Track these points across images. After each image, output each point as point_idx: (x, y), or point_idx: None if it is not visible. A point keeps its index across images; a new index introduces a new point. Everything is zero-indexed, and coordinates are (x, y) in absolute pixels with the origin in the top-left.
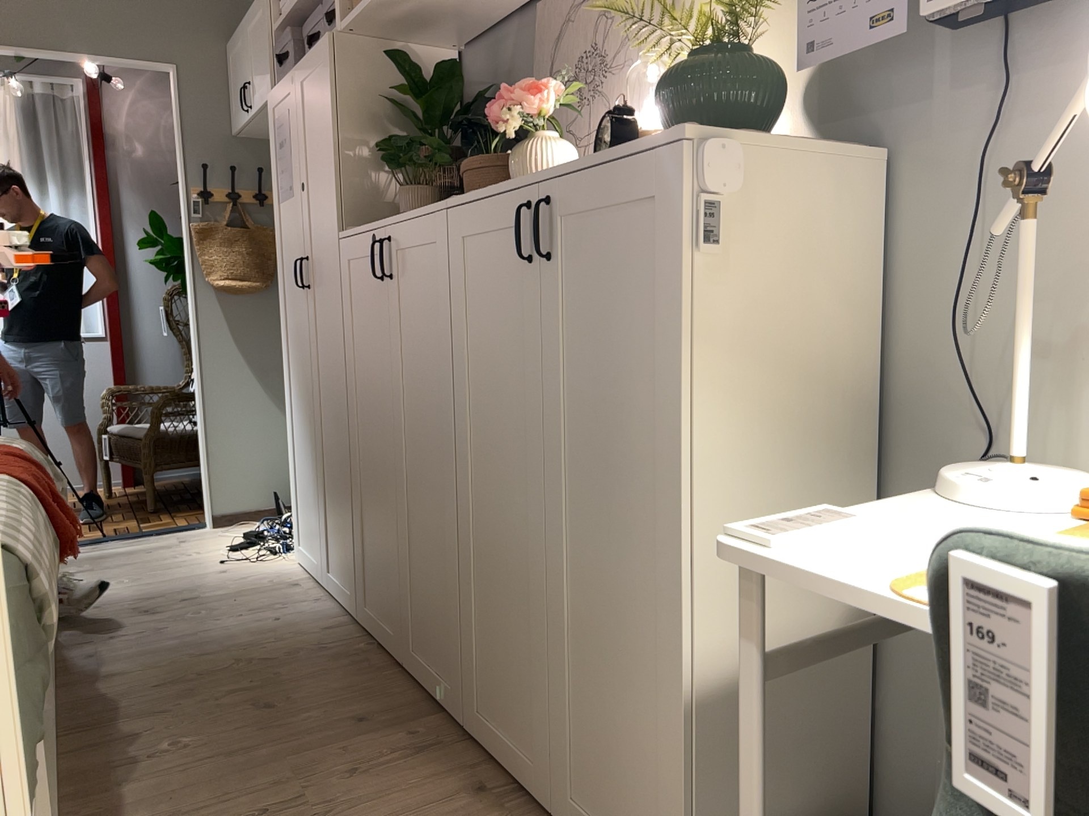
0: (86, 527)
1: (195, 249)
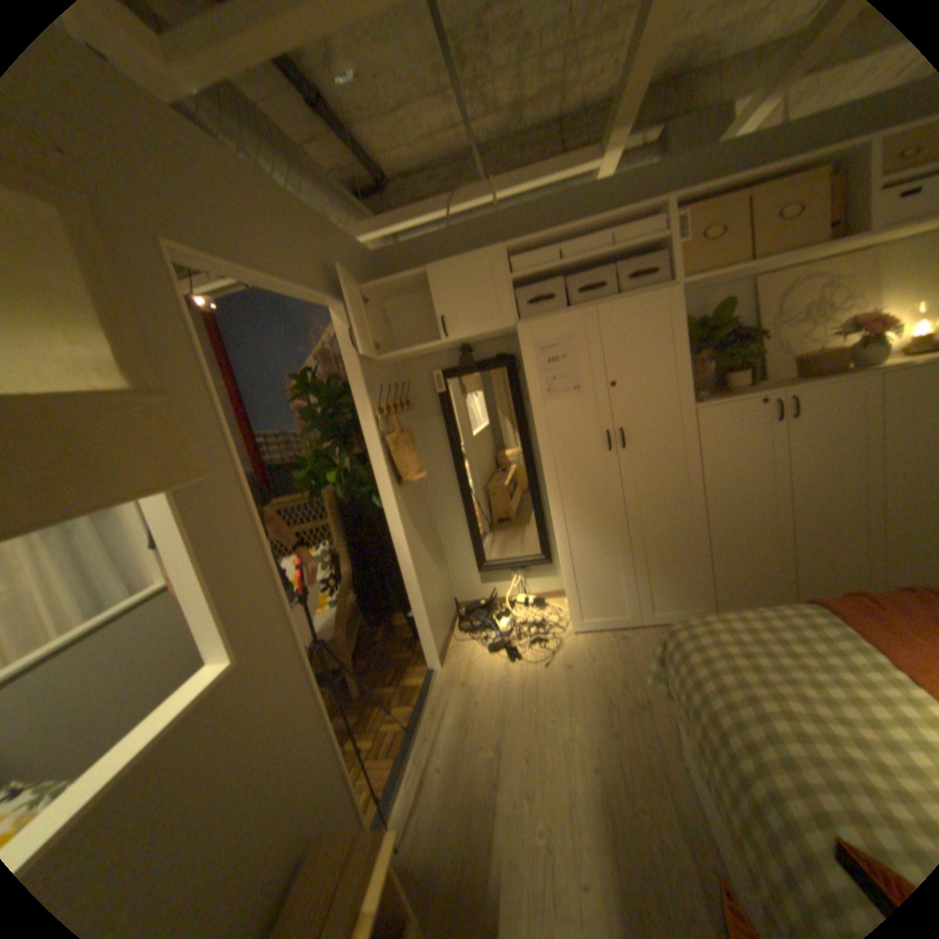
0: (354, 745)
1: (385, 457)
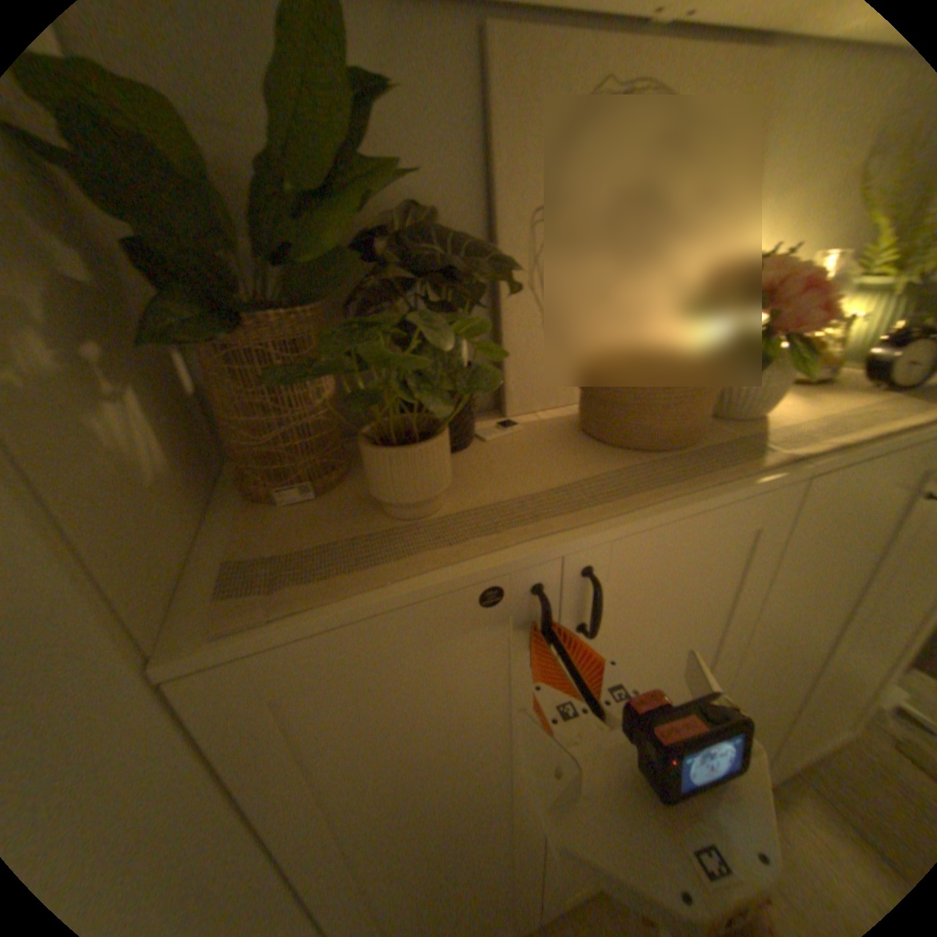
0: None
1: None
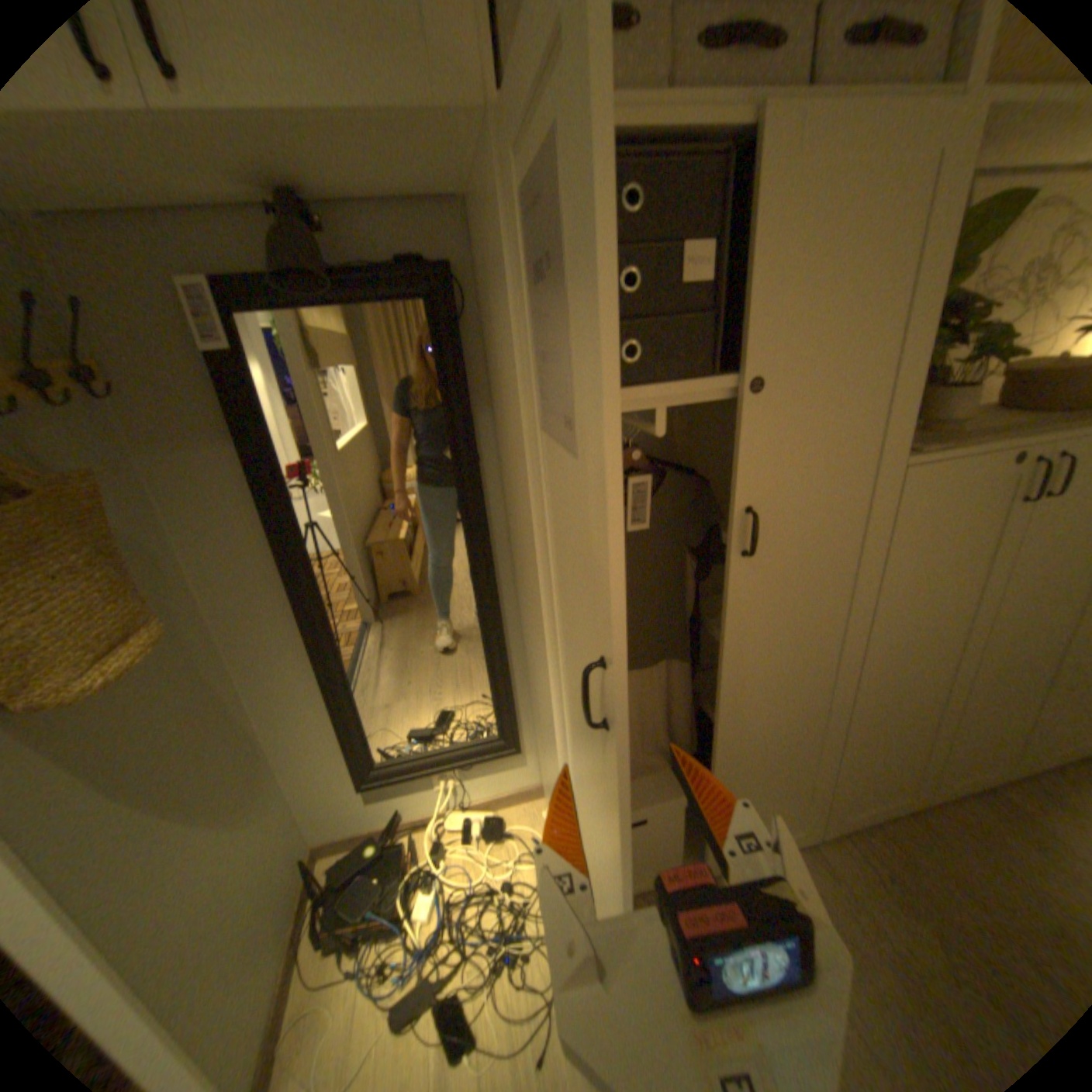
0: None
1: None
